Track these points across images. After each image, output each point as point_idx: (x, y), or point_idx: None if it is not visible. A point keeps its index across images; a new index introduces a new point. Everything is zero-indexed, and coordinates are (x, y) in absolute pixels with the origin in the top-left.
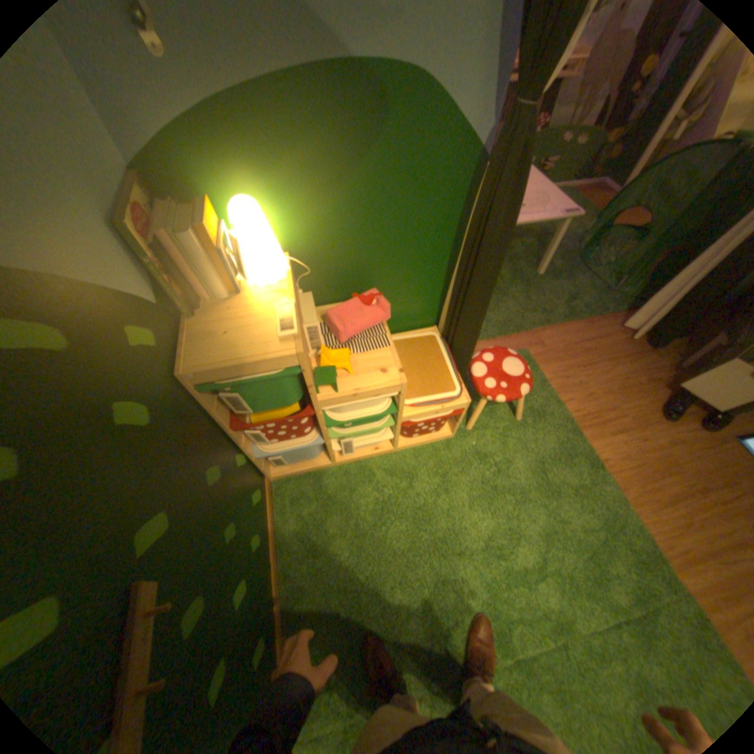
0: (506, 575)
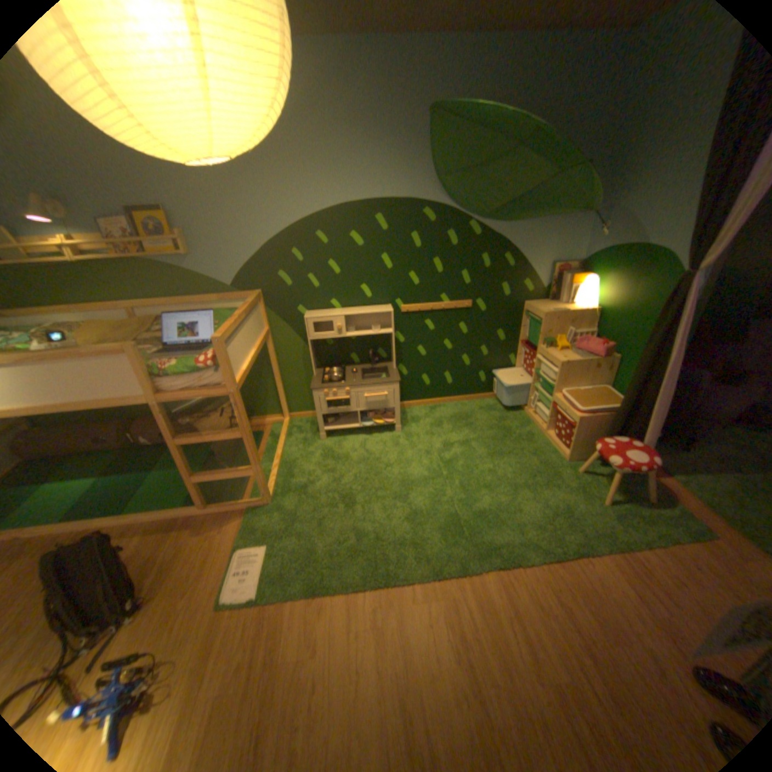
0: (479, 472)
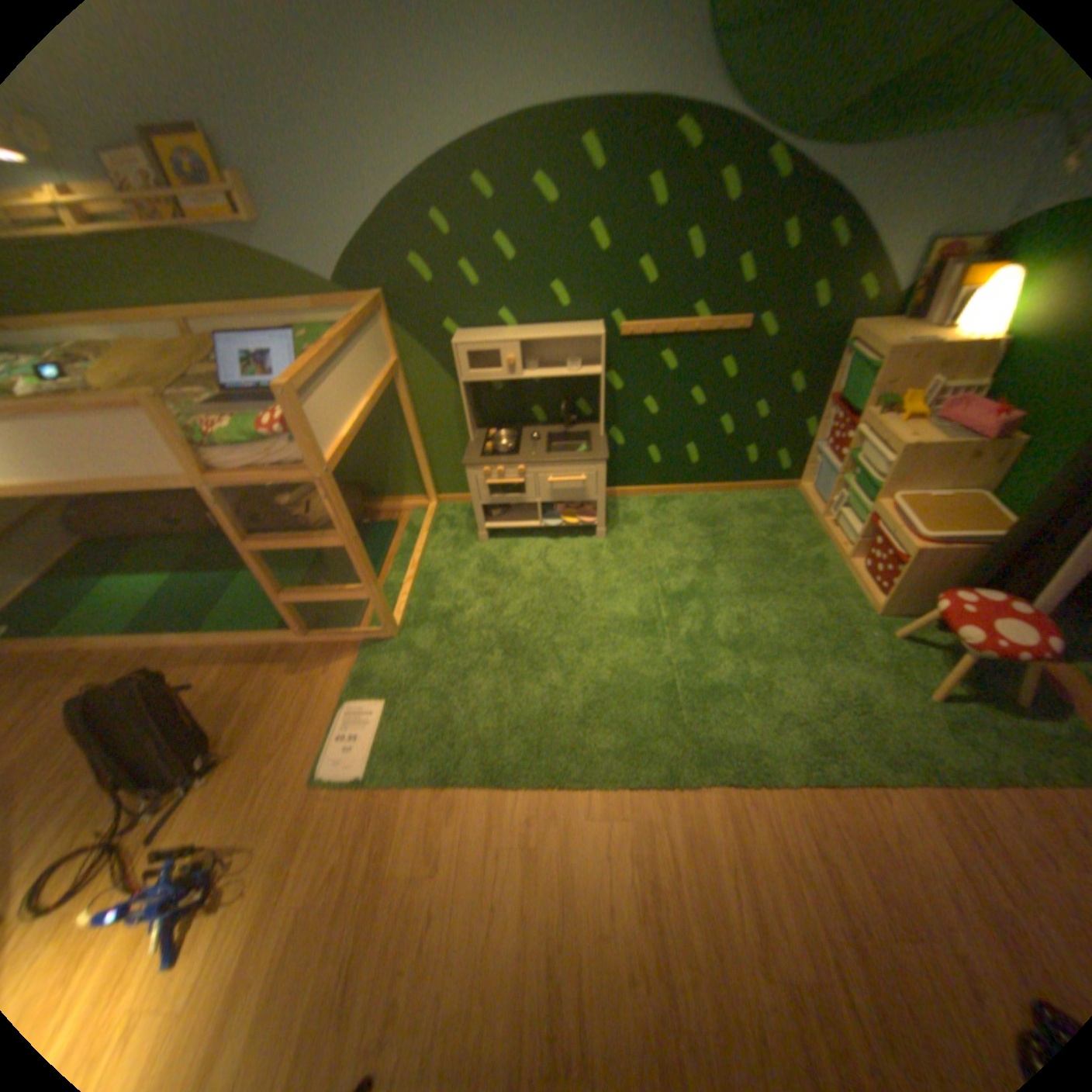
0: (723, 619)
